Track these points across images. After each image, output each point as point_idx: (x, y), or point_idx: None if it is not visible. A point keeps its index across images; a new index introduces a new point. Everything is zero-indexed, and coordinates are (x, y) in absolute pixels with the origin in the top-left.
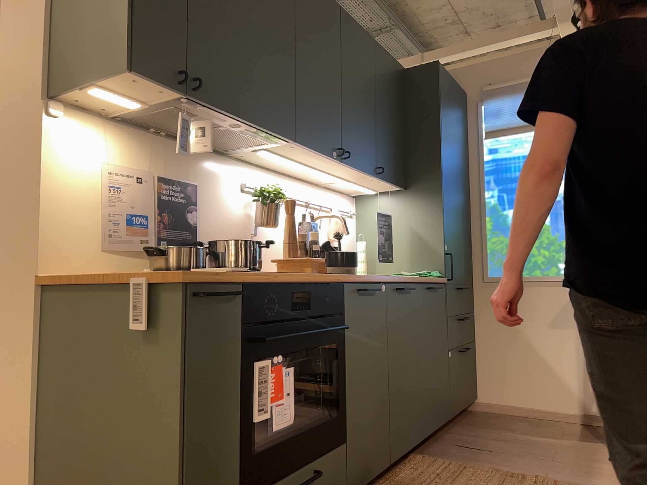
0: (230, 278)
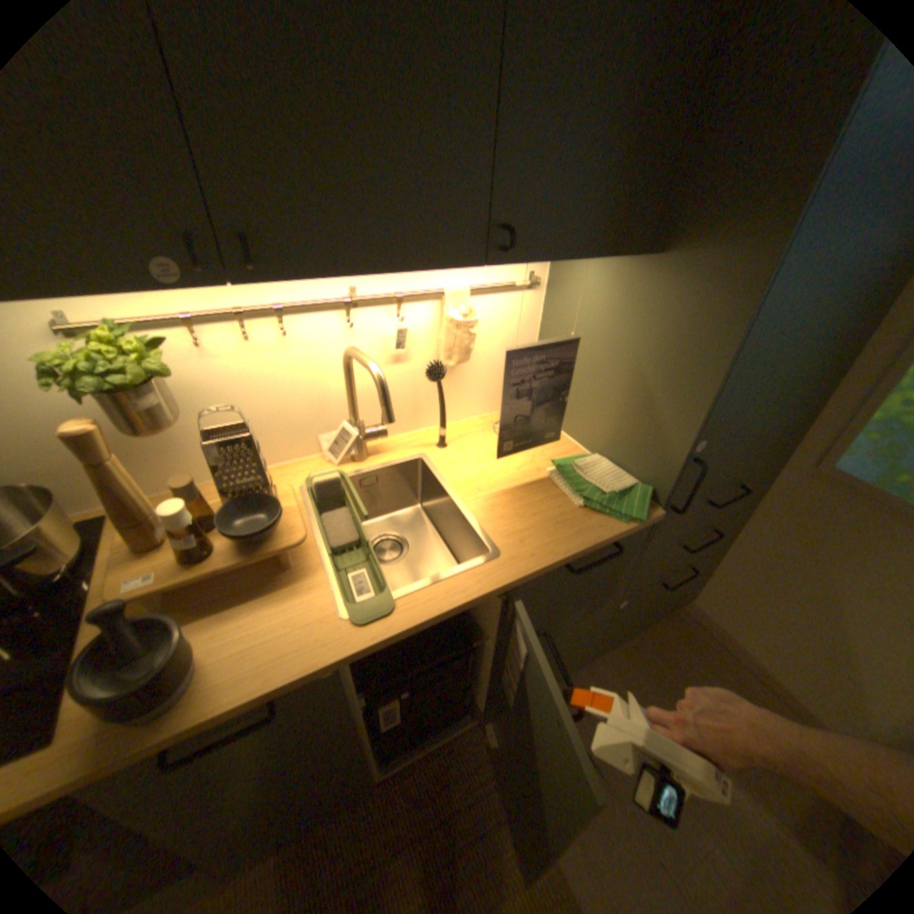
0: None
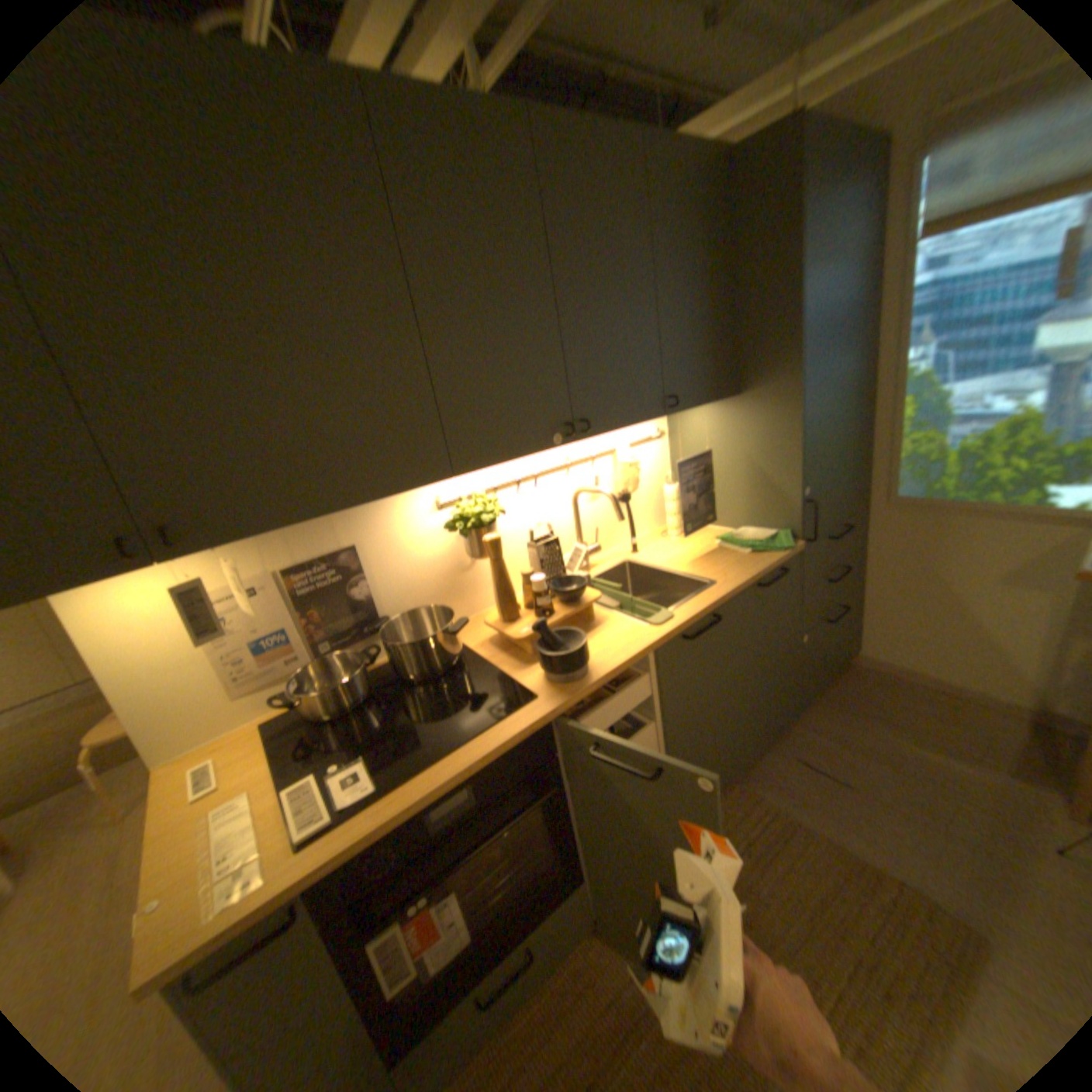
0: (261, 913)
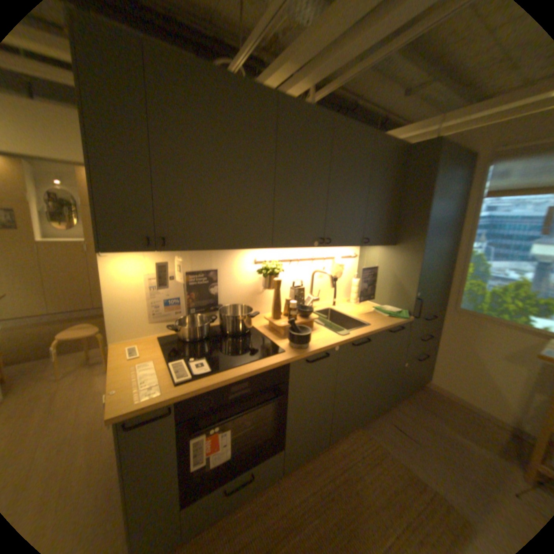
0: (159, 405)
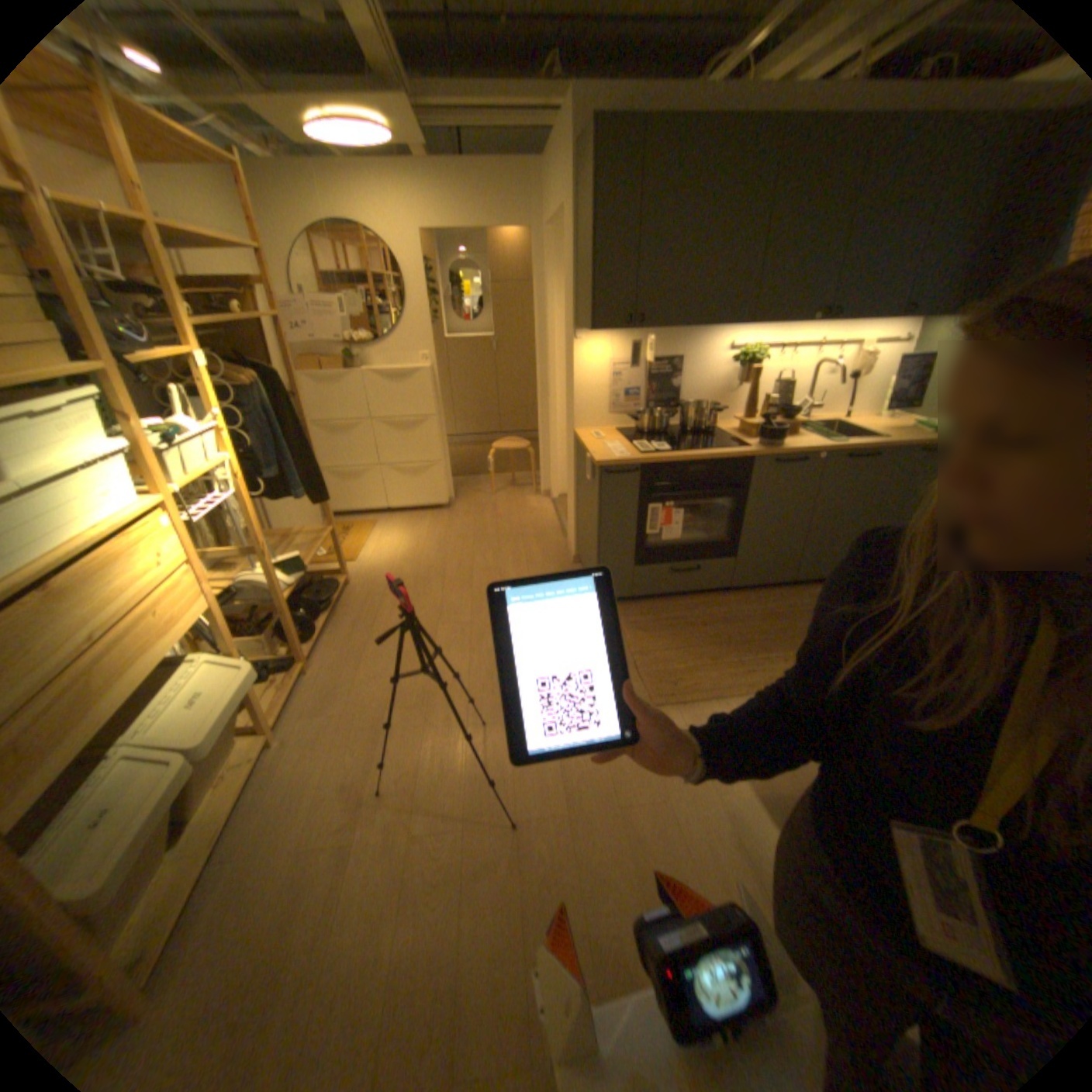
0: (629, 463)
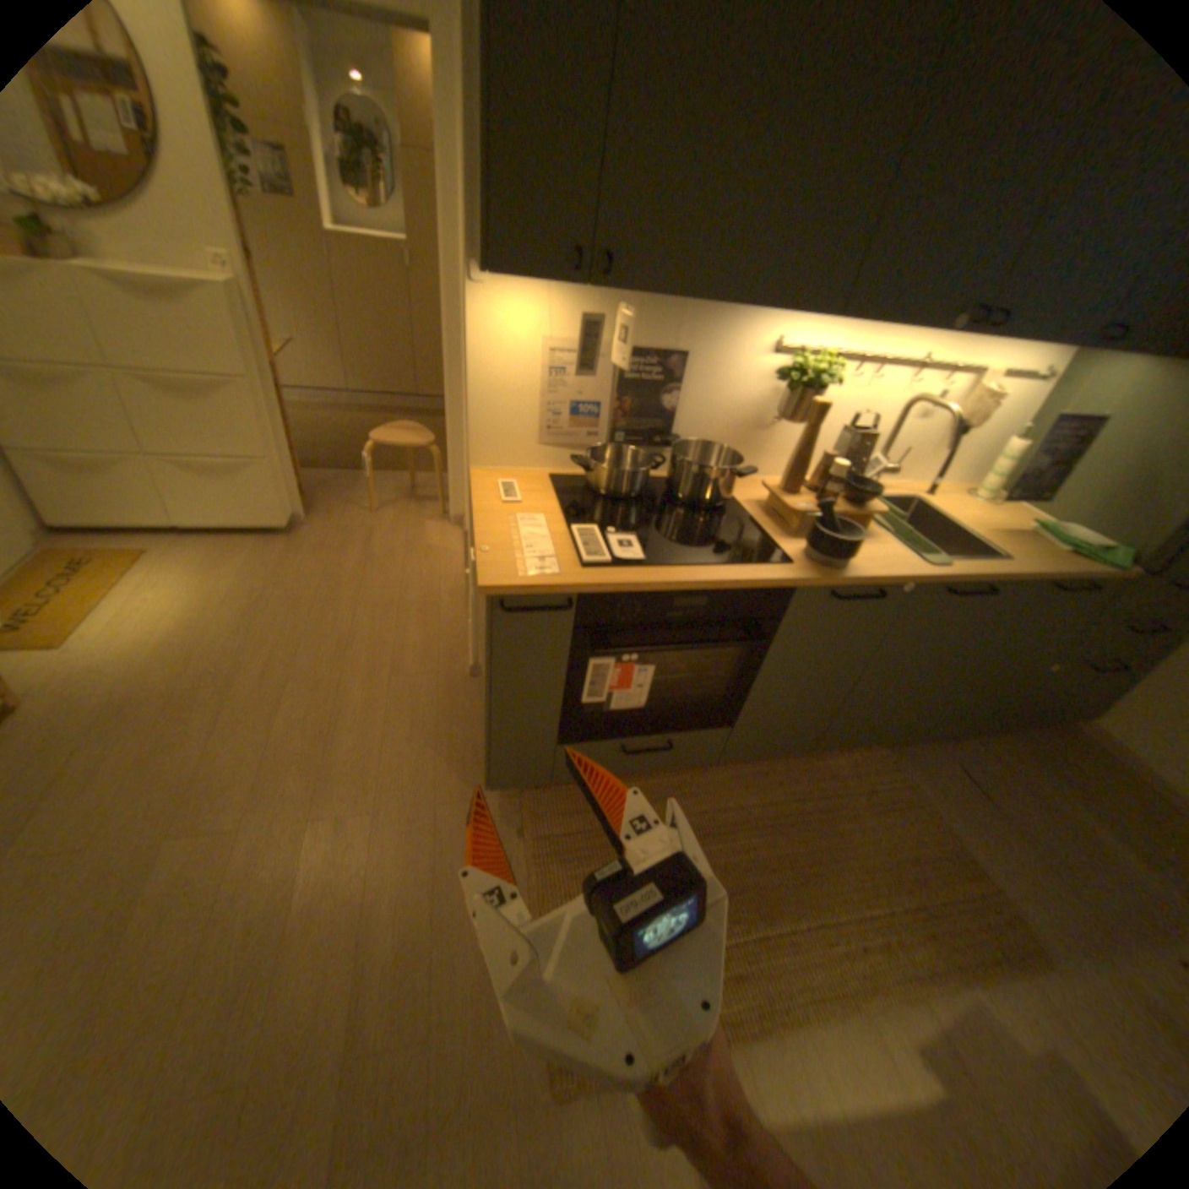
0: (556, 590)
